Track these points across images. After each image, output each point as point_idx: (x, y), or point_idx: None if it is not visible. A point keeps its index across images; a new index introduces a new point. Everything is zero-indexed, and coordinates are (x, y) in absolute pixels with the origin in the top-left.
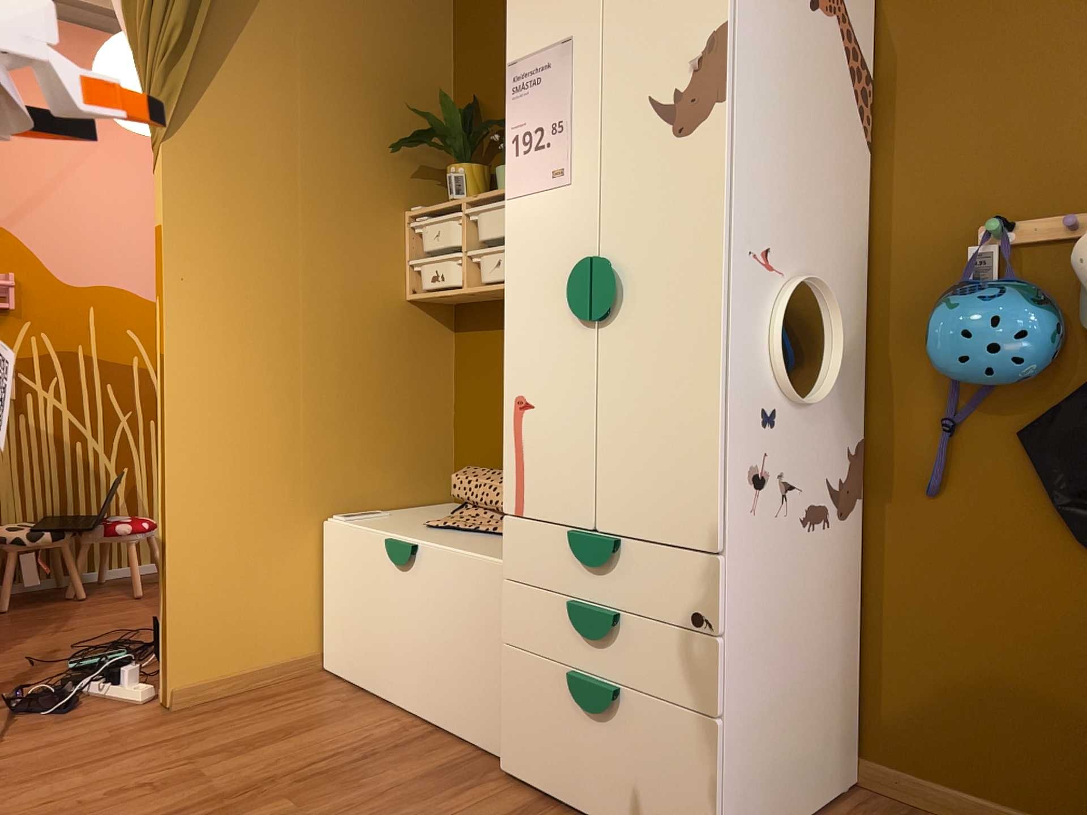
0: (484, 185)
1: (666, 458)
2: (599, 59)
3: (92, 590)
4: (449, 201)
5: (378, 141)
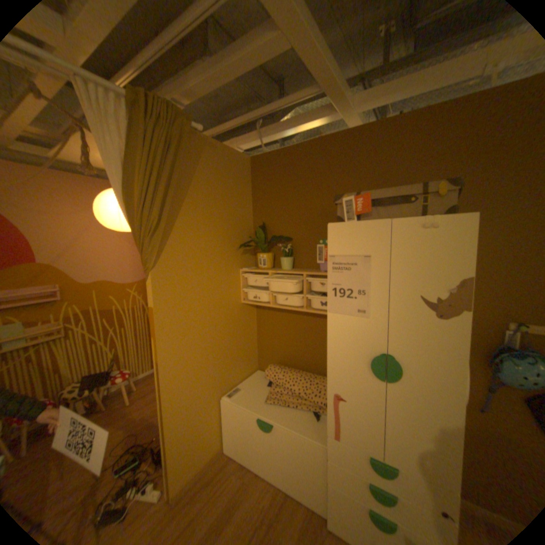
0: (272, 260)
1: (428, 448)
2: (389, 270)
3: (105, 403)
4: (258, 265)
5: (230, 244)
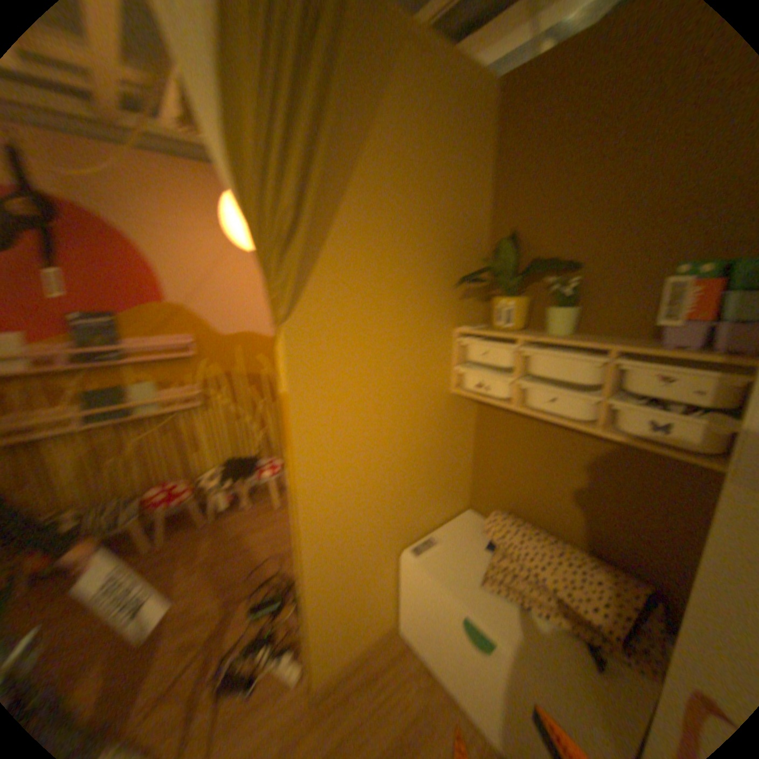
0: (526, 313)
1: None
2: None
3: (251, 499)
4: (492, 322)
5: (438, 275)
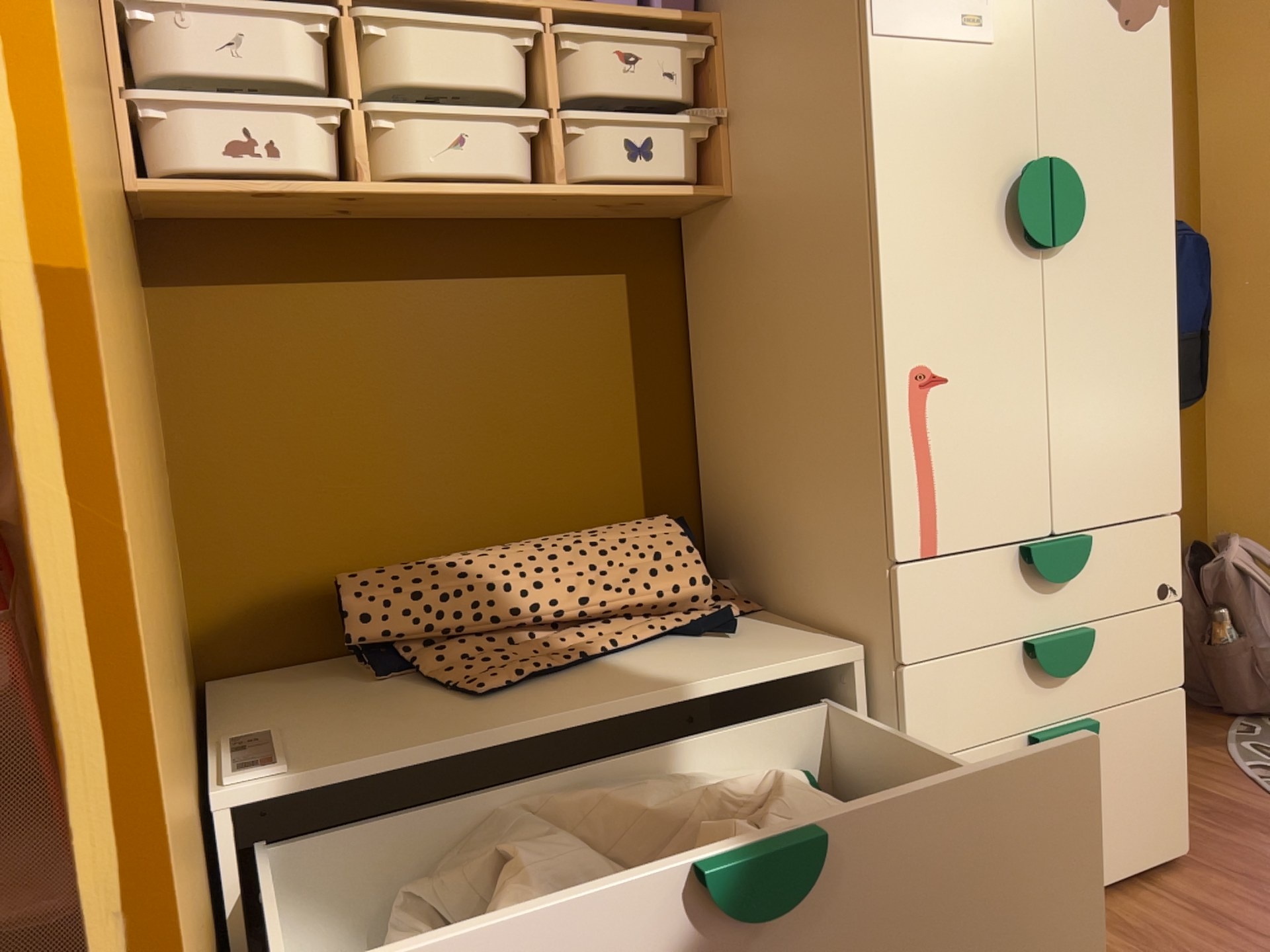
0: None
1: (1129, 418)
2: None
3: None
4: None
5: None
